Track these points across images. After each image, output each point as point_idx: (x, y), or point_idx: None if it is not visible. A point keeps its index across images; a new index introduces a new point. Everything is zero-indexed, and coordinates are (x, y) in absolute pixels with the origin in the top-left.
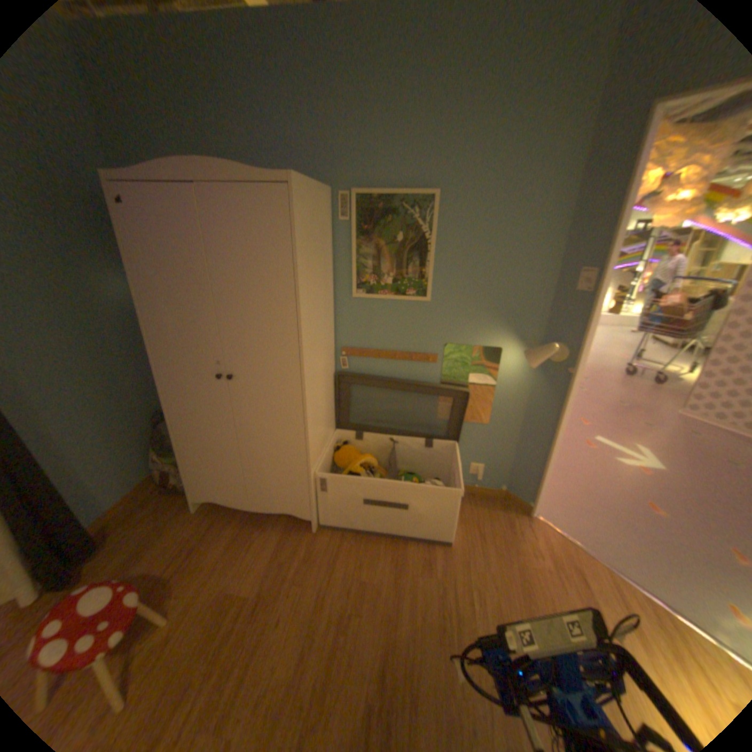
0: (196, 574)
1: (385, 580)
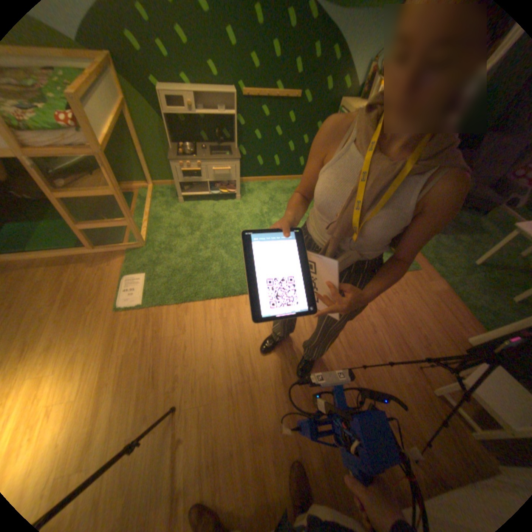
0: (416, 409)
1: (271, 484)
